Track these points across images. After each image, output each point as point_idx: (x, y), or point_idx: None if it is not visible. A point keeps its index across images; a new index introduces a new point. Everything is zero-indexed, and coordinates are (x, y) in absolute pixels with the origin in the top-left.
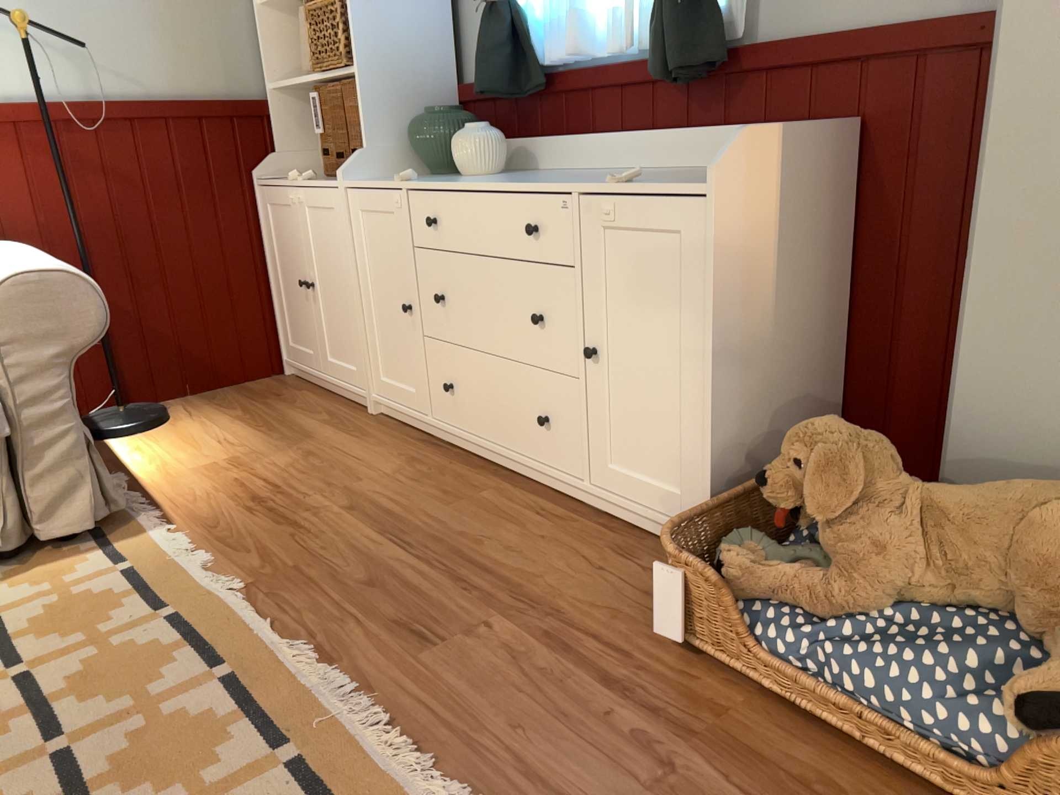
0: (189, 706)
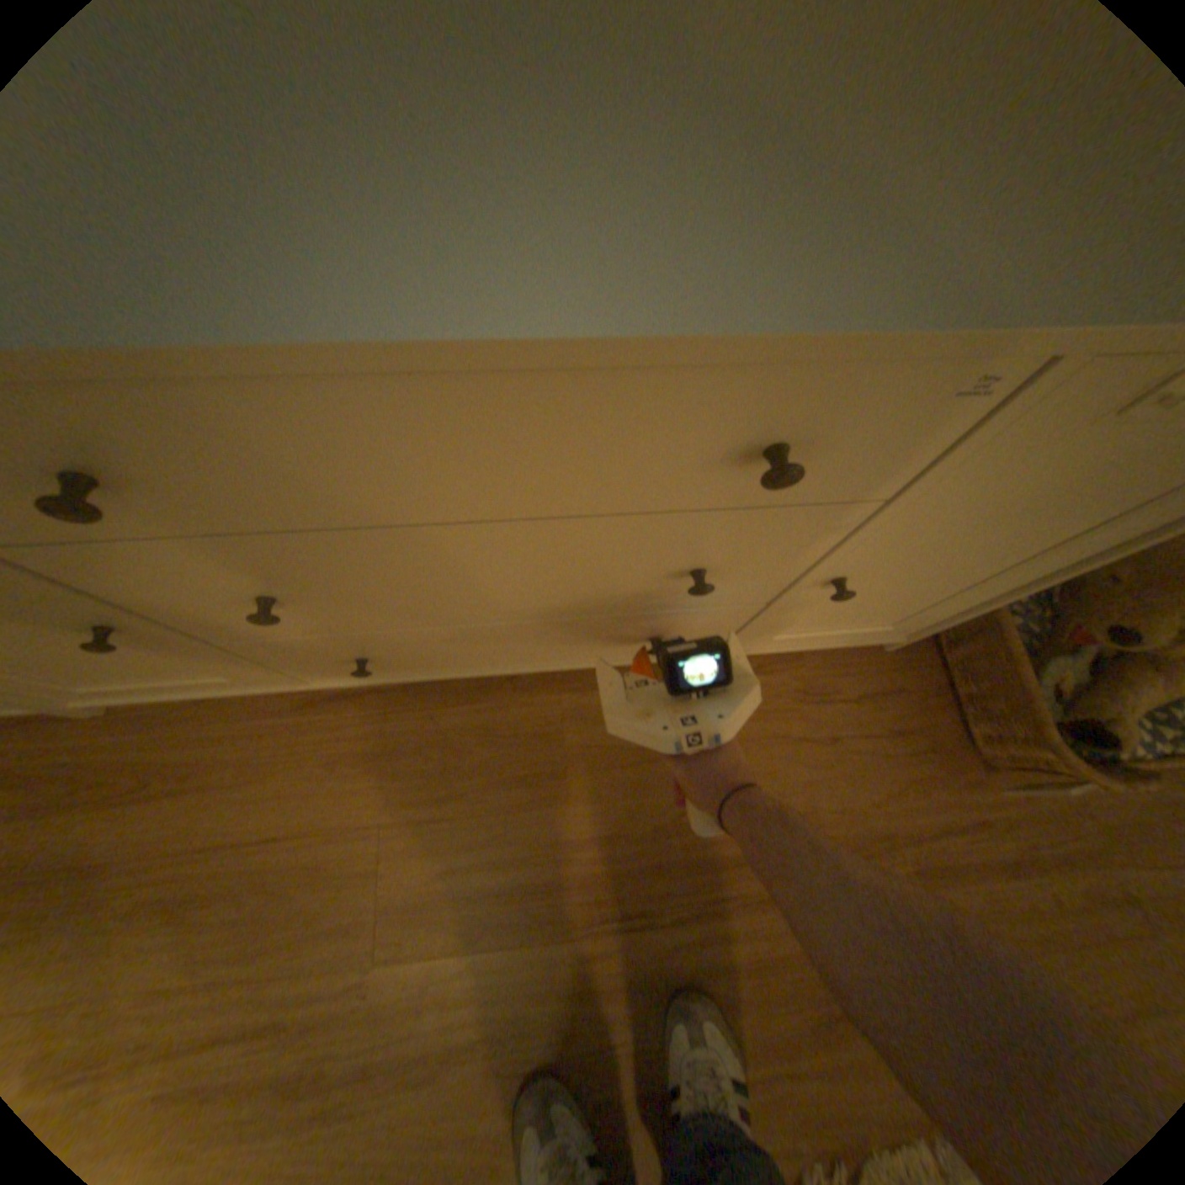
0: None
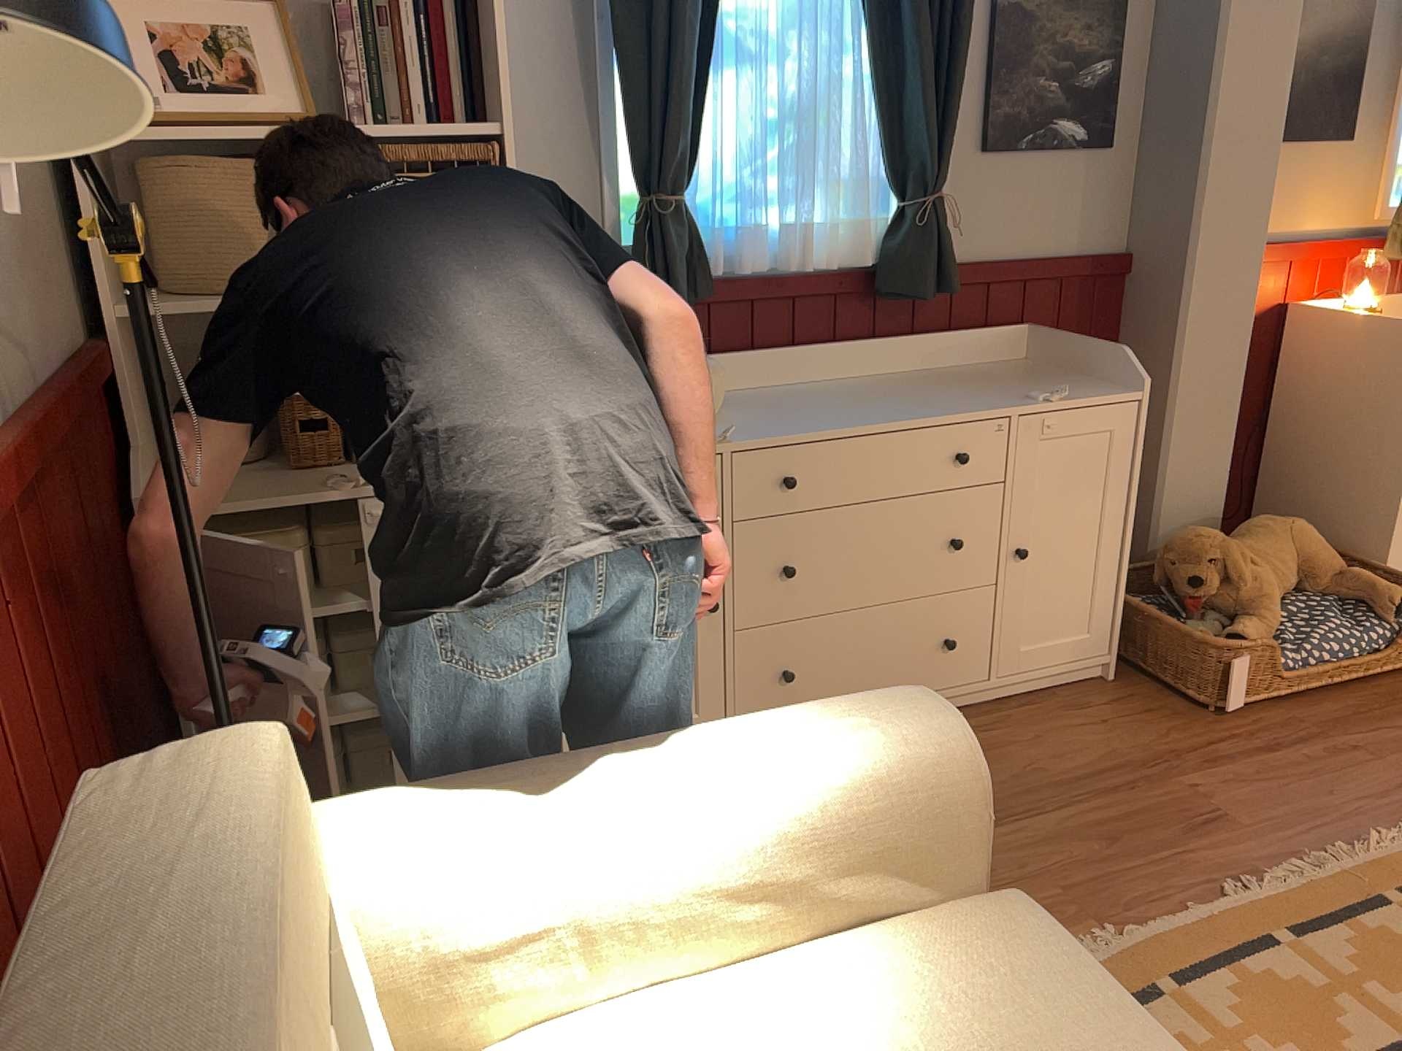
0: (1343, 957)
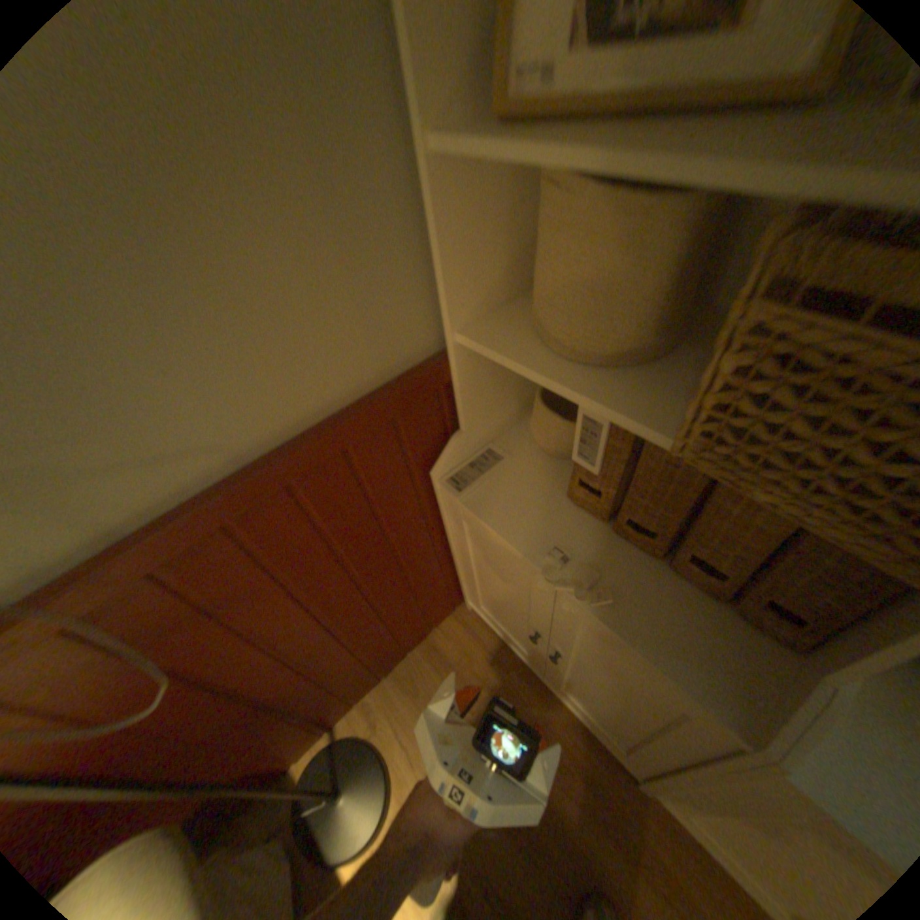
0: None
